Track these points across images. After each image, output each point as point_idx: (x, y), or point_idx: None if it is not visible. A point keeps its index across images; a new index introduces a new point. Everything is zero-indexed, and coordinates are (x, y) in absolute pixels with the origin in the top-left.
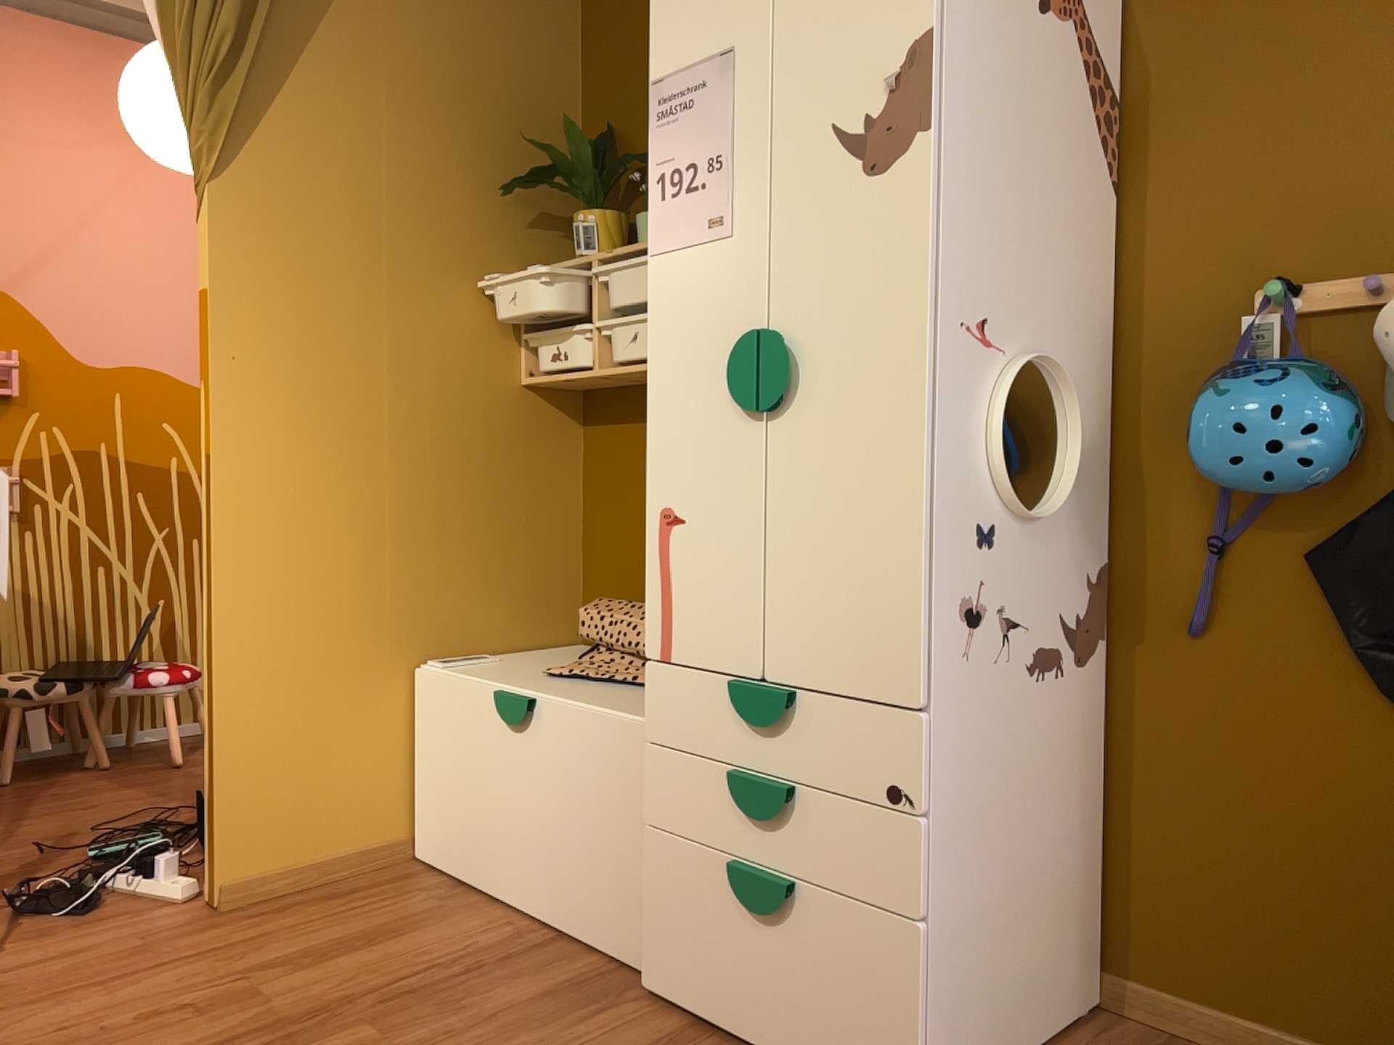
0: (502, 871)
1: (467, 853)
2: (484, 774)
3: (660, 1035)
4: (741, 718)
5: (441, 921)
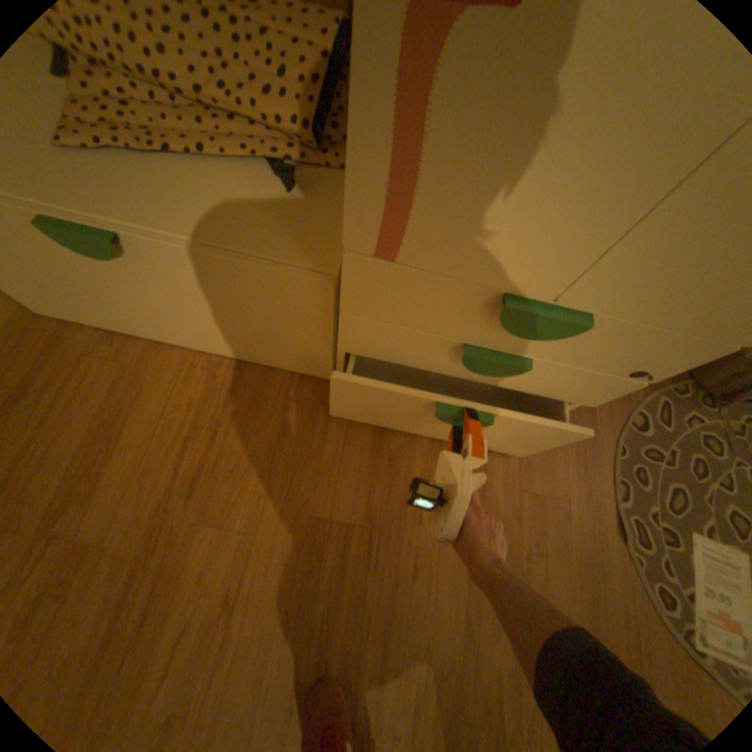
0: (156, 331)
1: (105, 319)
2: (82, 279)
3: (370, 425)
4: (507, 329)
5: (140, 384)
